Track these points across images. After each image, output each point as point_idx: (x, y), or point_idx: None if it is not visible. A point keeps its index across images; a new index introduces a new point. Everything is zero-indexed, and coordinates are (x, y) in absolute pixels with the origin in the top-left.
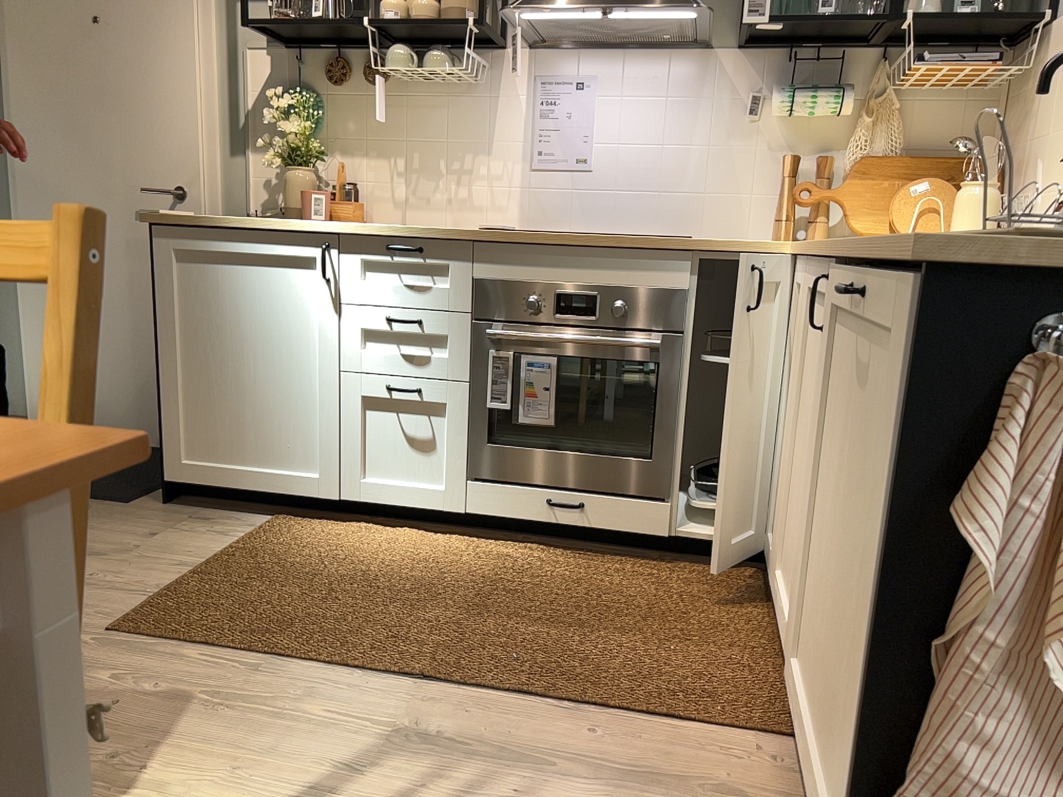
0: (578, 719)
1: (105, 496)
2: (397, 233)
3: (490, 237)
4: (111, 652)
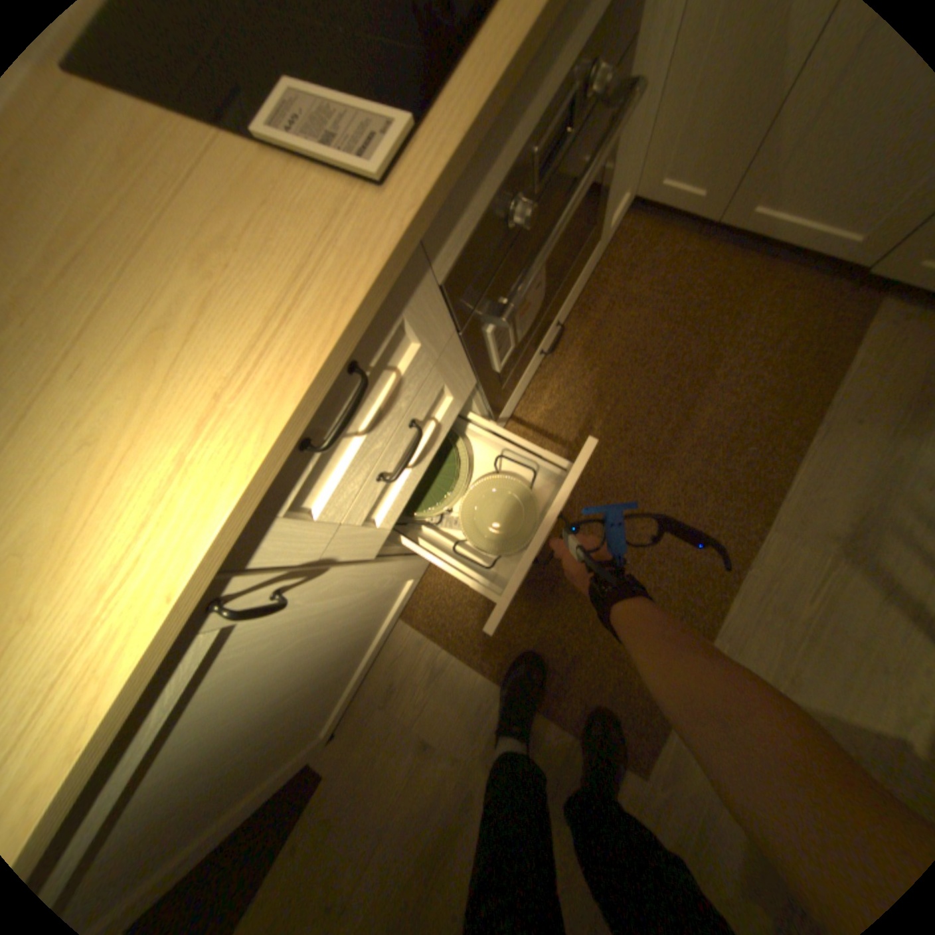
0: (845, 427)
1: (291, 807)
2: (300, 411)
3: (445, 175)
4: (691, 778)
